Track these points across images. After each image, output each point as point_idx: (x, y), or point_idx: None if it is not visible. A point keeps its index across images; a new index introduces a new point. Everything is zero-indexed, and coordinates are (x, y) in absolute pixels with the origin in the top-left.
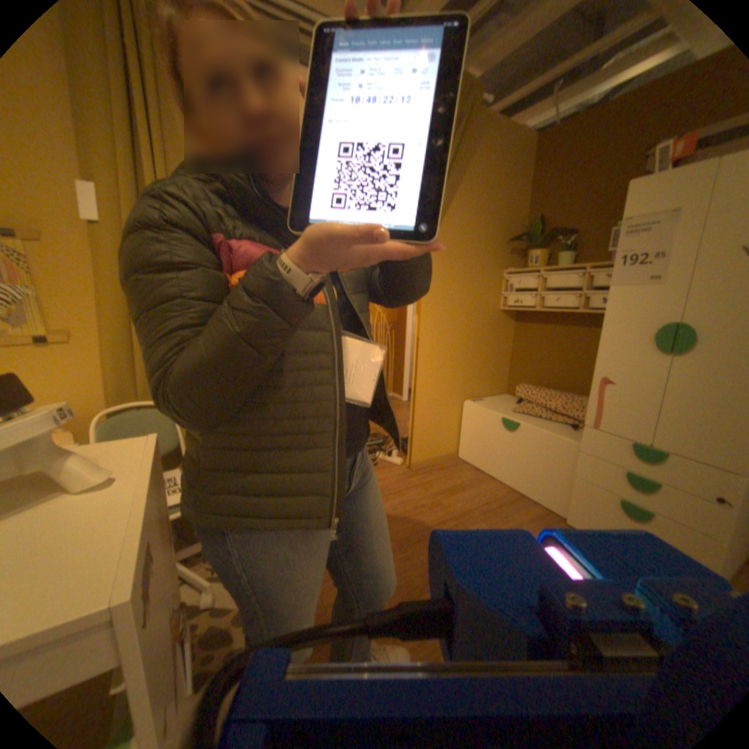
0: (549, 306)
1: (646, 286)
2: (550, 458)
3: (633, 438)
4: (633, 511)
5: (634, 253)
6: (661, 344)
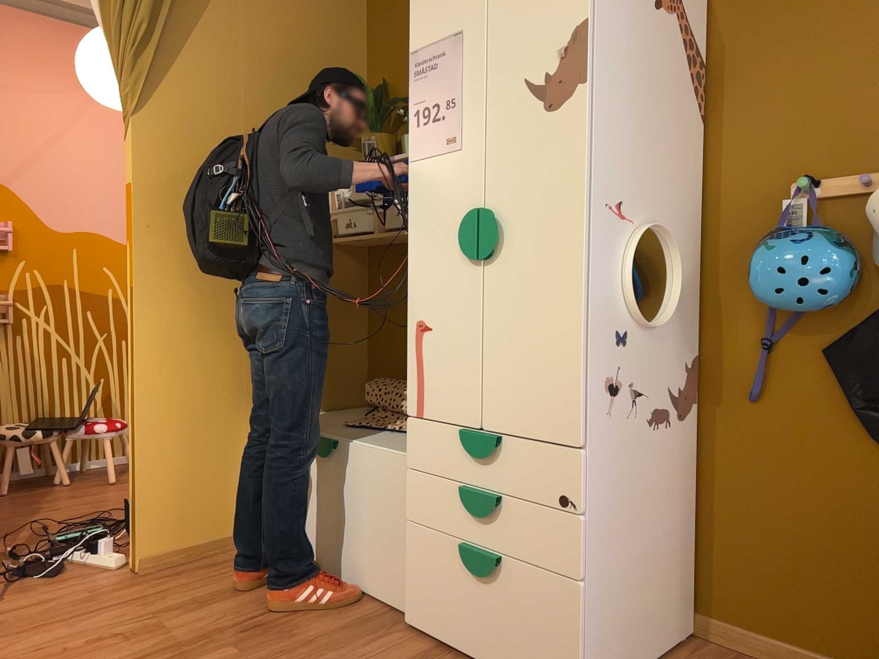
0: (390, 227)
1: (444, 157)
2: (379, 499)
3: (462, 421)
4: (475, 562)
5: (426, 106)
6: (467, 246)
